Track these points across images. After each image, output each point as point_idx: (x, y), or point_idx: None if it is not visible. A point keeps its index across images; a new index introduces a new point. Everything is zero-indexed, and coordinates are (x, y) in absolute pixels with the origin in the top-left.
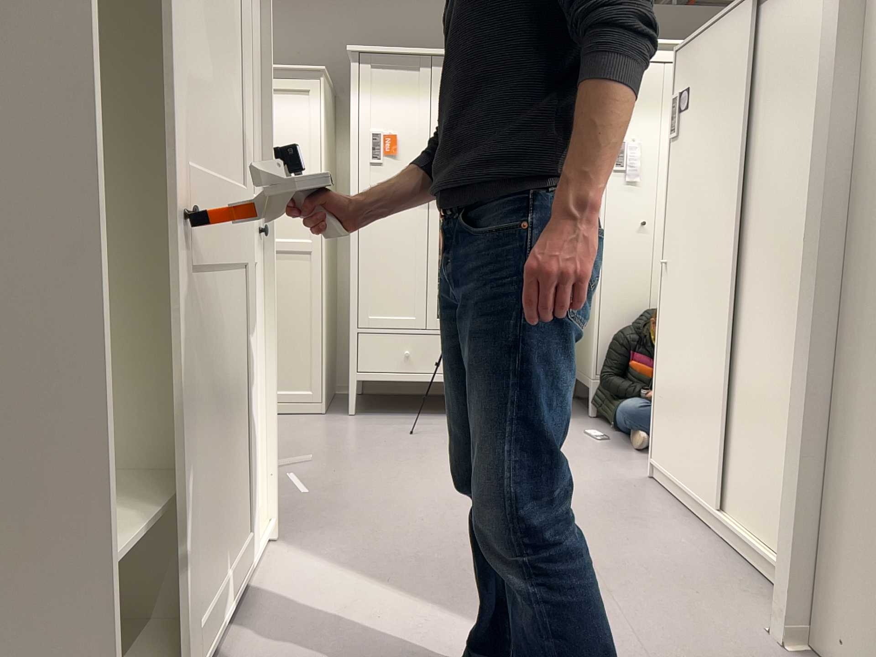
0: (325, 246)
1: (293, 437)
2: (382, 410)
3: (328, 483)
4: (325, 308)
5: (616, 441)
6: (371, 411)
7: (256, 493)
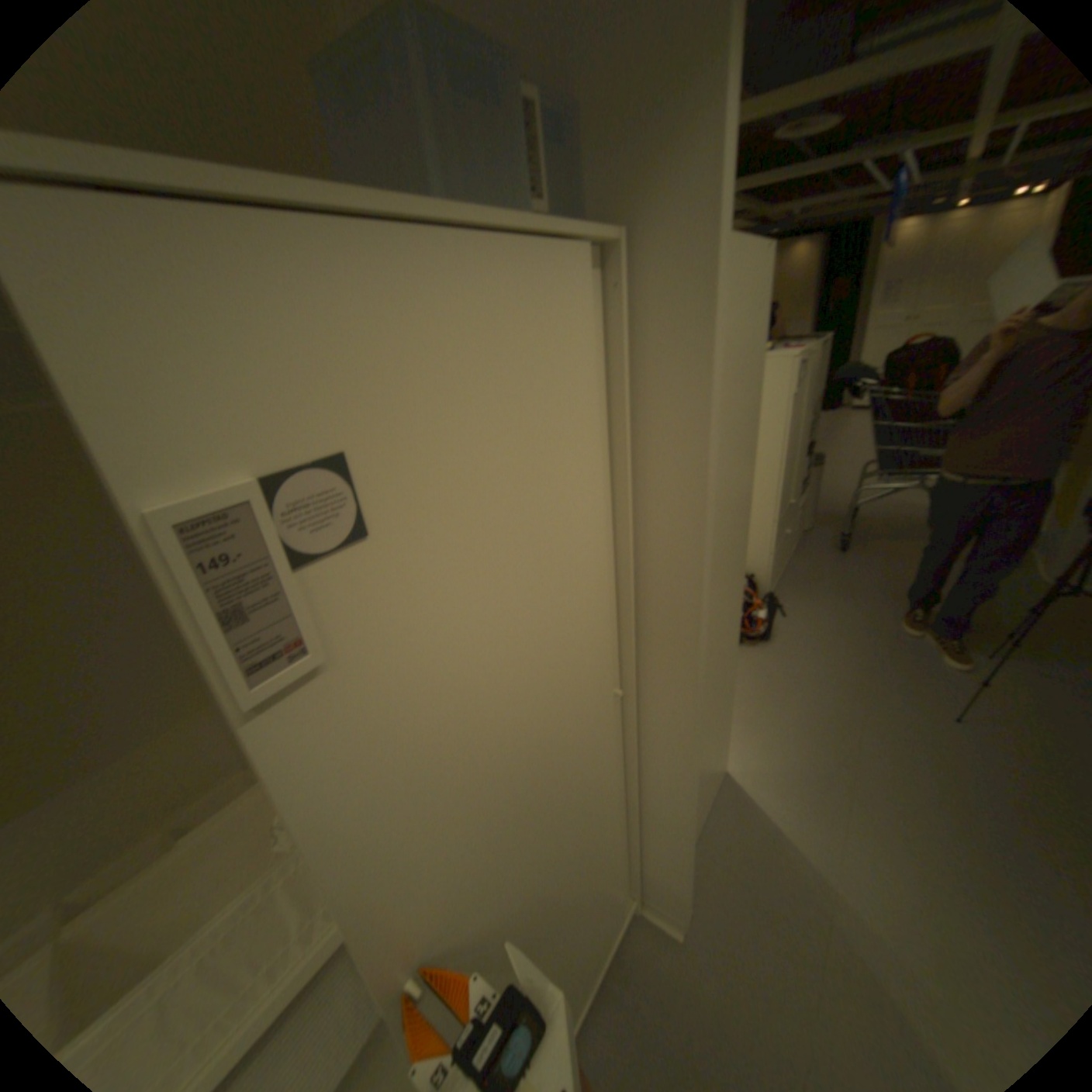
0: None
1: None
2: None
3: None
4: None
5: None
6: None
7: None
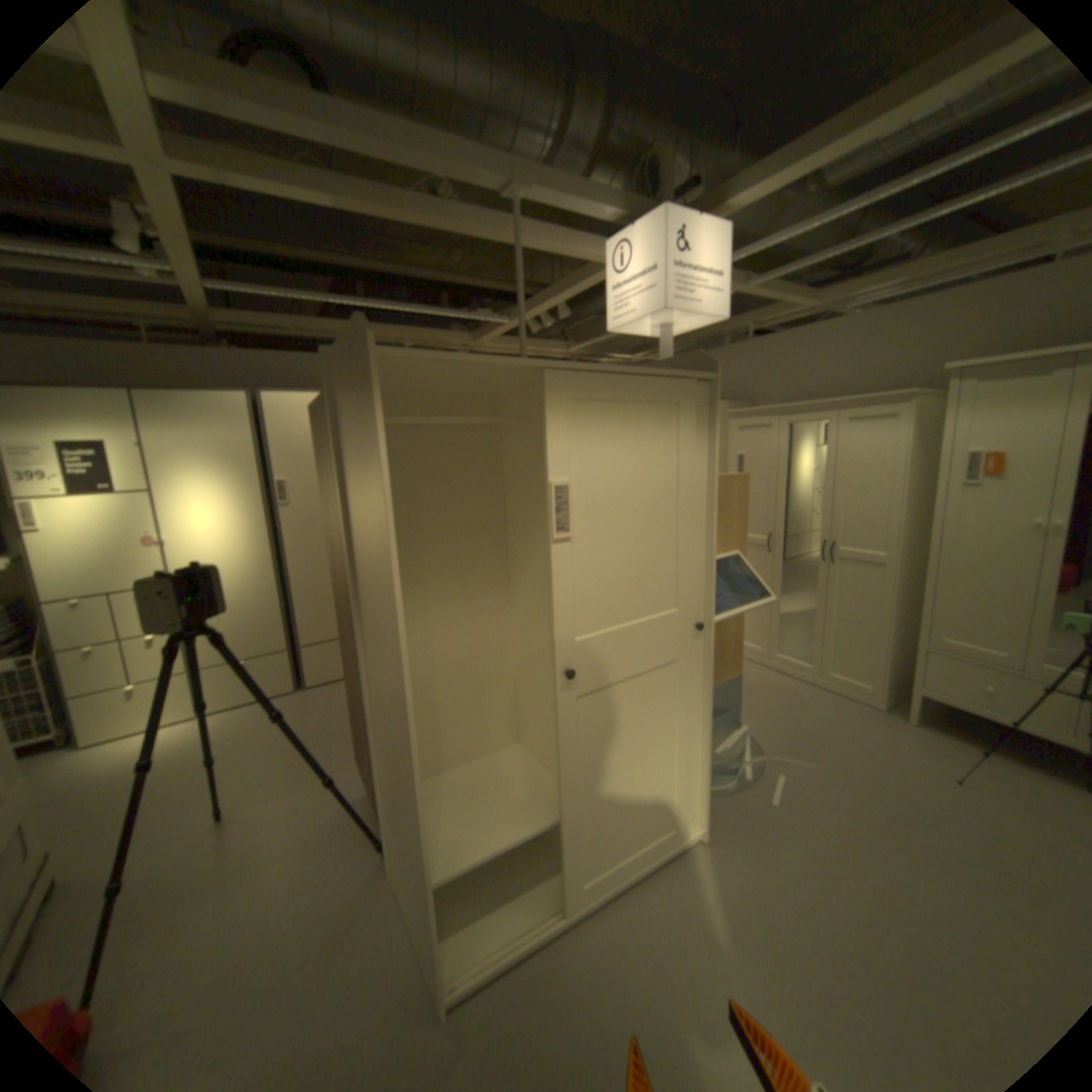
0: (904, 561)
1: (828, 731)
2: (959, 732)
3: (806, 805)
4: (898, 618)
5: None
6: (943, 728)
7: (687, 807)
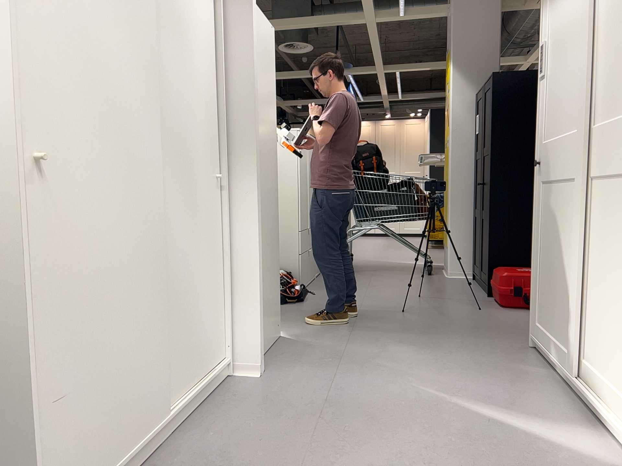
0: None
1: None
2: None
3: None
4: None
5: None
6: None
7: None
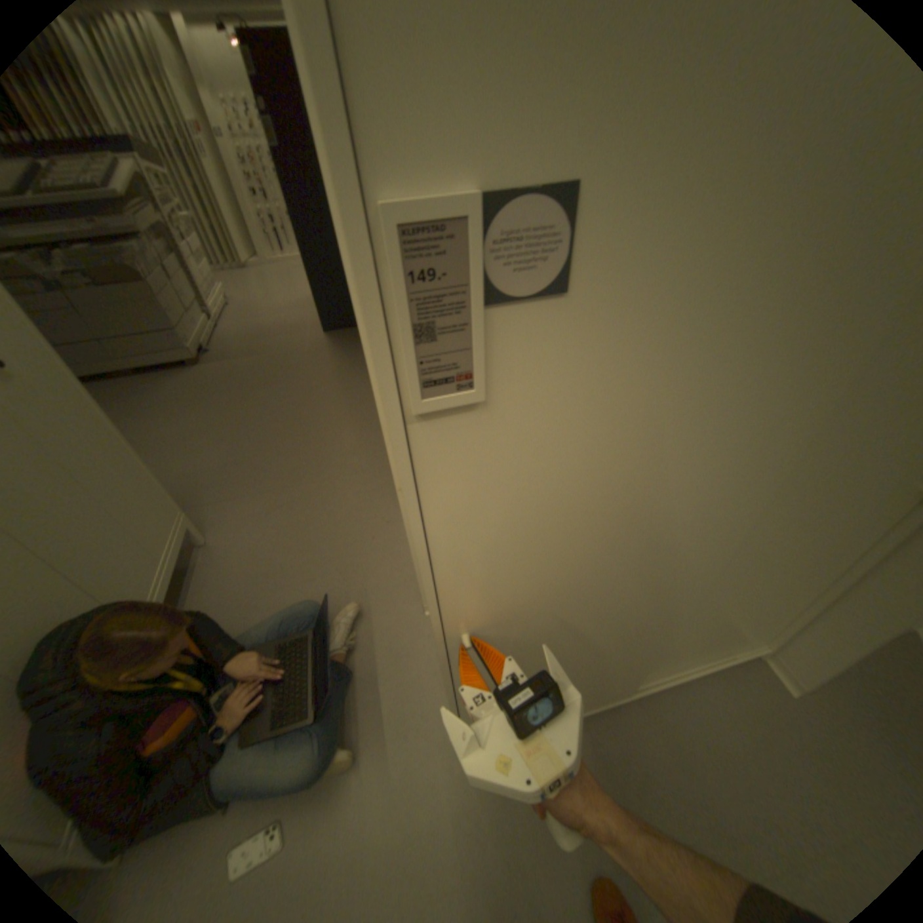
0: None
1: None
2: None
3: None
4: None
5: (283, 813)
6: None
7: None
